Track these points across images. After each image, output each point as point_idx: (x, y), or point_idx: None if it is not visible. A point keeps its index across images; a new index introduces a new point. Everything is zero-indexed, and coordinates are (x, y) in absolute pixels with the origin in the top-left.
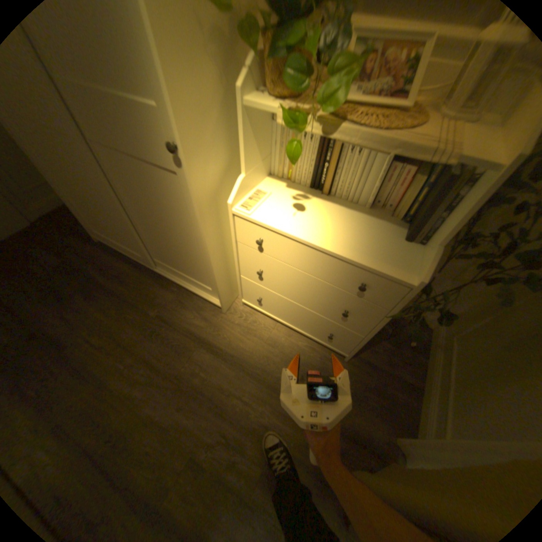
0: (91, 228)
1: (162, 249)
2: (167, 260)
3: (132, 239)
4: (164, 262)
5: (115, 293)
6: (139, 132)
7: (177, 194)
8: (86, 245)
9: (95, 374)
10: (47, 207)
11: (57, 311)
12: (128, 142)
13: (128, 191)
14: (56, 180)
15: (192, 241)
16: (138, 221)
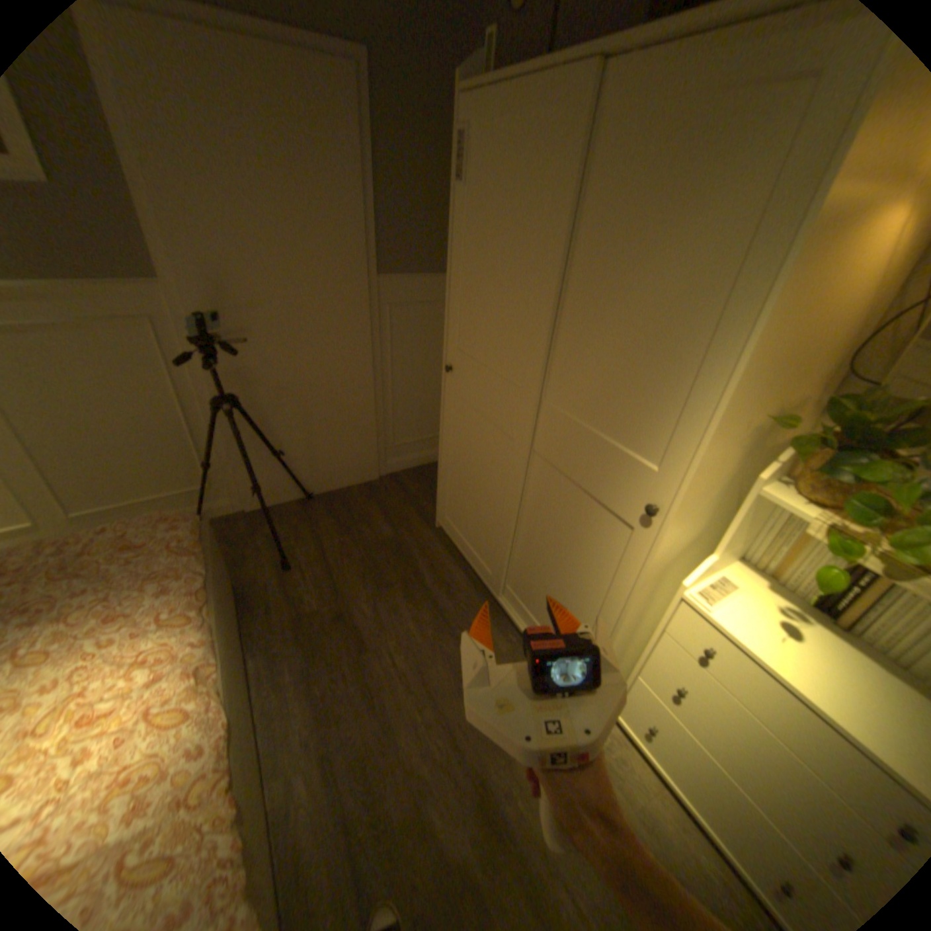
0: (447, 513)
1: (534, 582)
2: (529, 598)
3: (500, 553)
4: (521, 598)
5: (440, 606)
6: (615, 478)
7: (615, 545)
8: (426, 527)
9: (387, 709)
10: (402, 466)
11: (373, 597)
12: (589, 477)
13: (542, 509)
14: (452, 459)
15: (594, 599)
16: (525, 540)
